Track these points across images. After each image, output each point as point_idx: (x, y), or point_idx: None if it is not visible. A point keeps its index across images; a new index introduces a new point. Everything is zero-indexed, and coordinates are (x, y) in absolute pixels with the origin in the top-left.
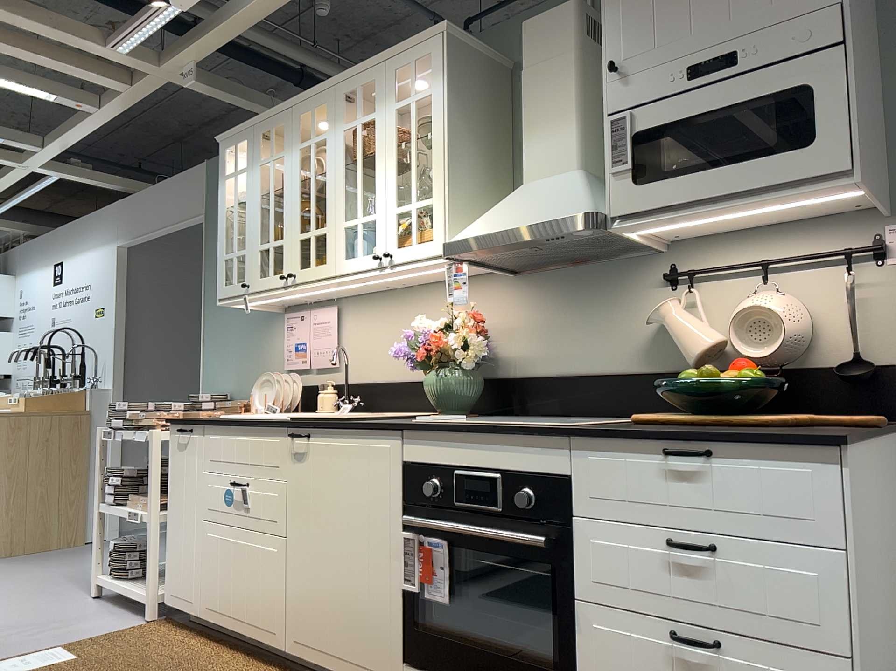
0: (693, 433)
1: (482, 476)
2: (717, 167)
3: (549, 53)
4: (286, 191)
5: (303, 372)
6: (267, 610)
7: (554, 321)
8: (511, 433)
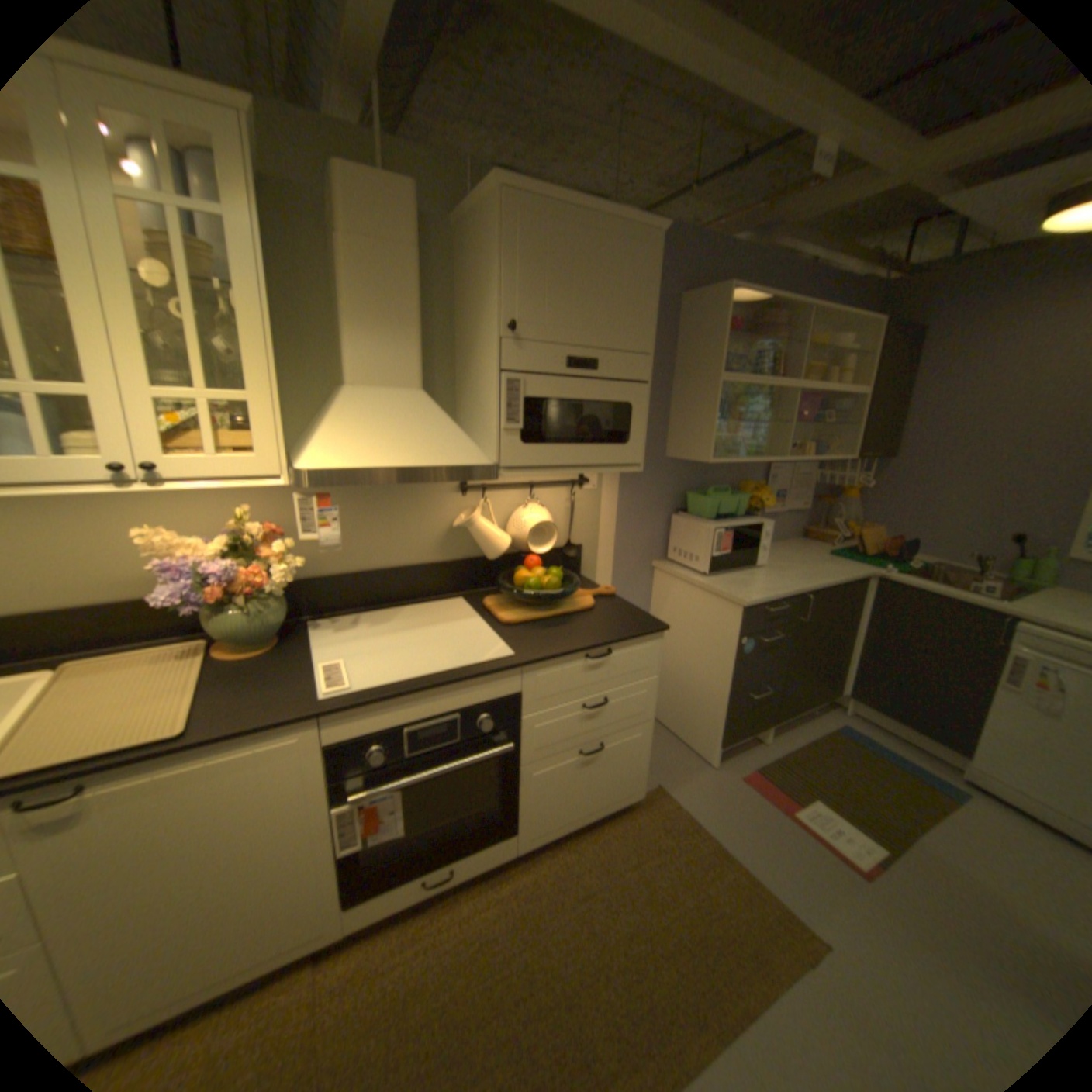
0: (606, 644)
1: (438, 722)
2: (579, 445)
3: (384, 231)
4: None
5: None
6: None
7: (348, 520)
8: (473, 679)
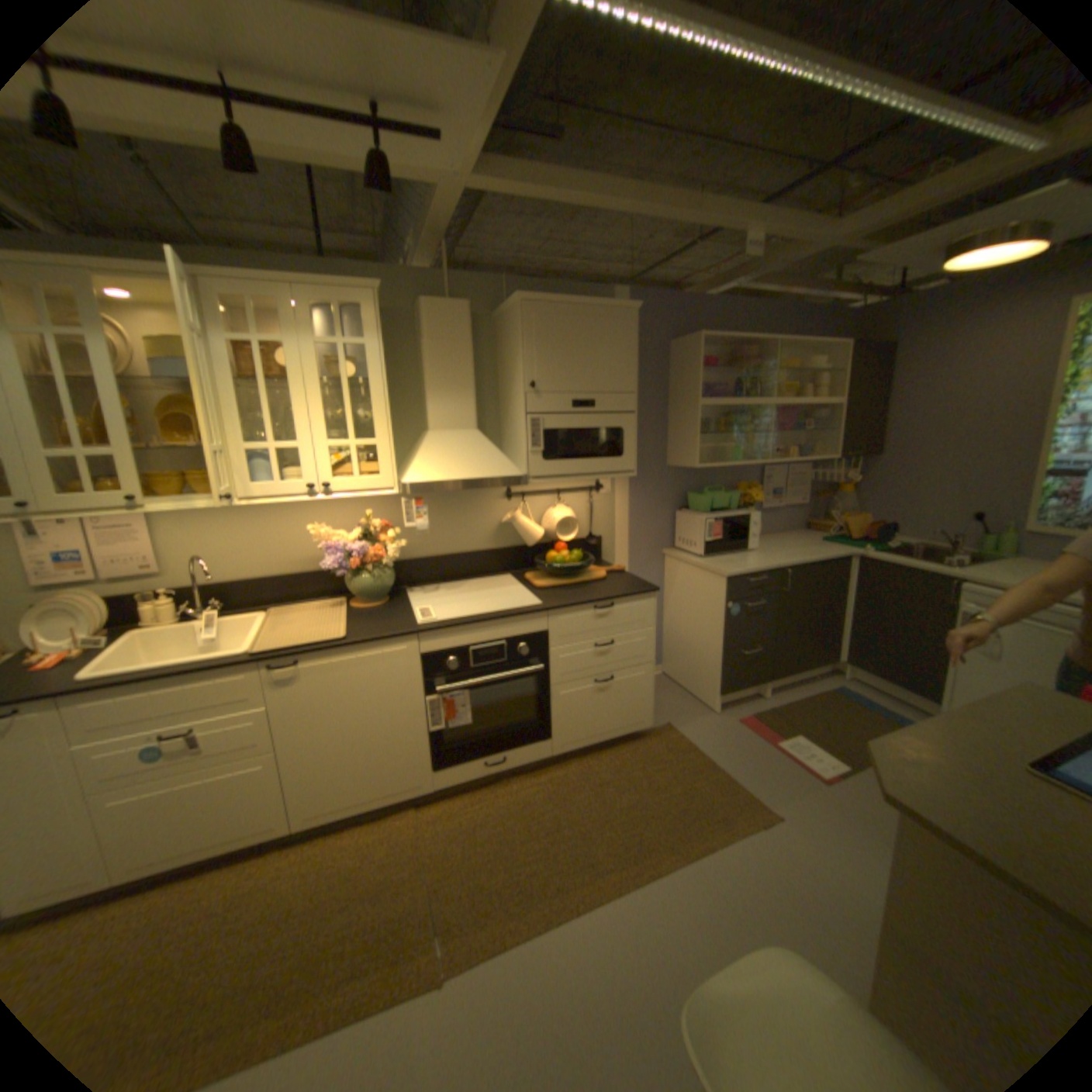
0: (609, 598)
1: (492, 645)
2: (585, 460)
3: (451, 335)
4: (104, 386)
5: (80, 584)
6: (257, 817)
7: (431, 520)
8: (513, 617)
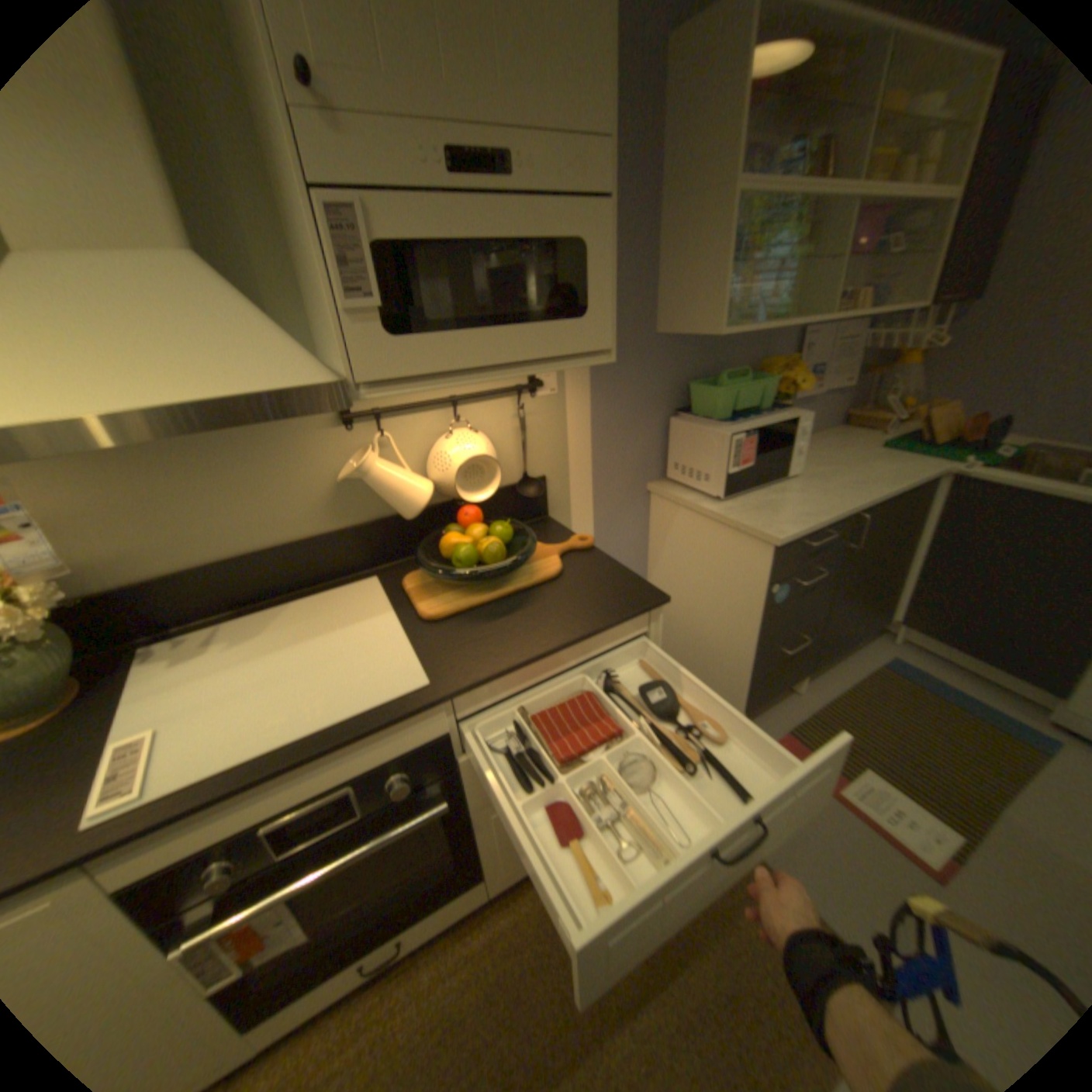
0: (574, 641)
1: (316, 802)
2: (498, 326)
3: None
4: None
5: None
6: None
7: (160, 492)
8: (357, 739)
